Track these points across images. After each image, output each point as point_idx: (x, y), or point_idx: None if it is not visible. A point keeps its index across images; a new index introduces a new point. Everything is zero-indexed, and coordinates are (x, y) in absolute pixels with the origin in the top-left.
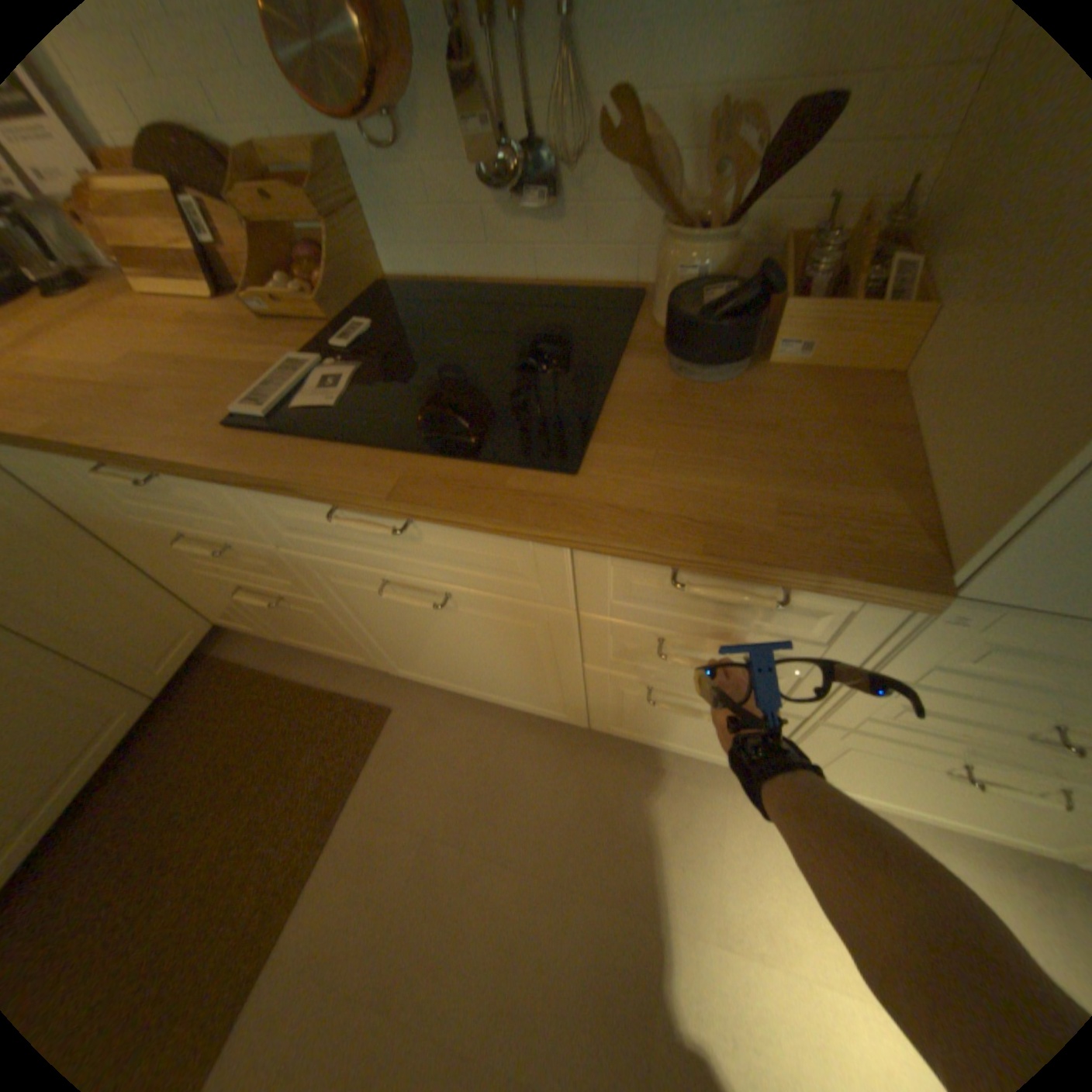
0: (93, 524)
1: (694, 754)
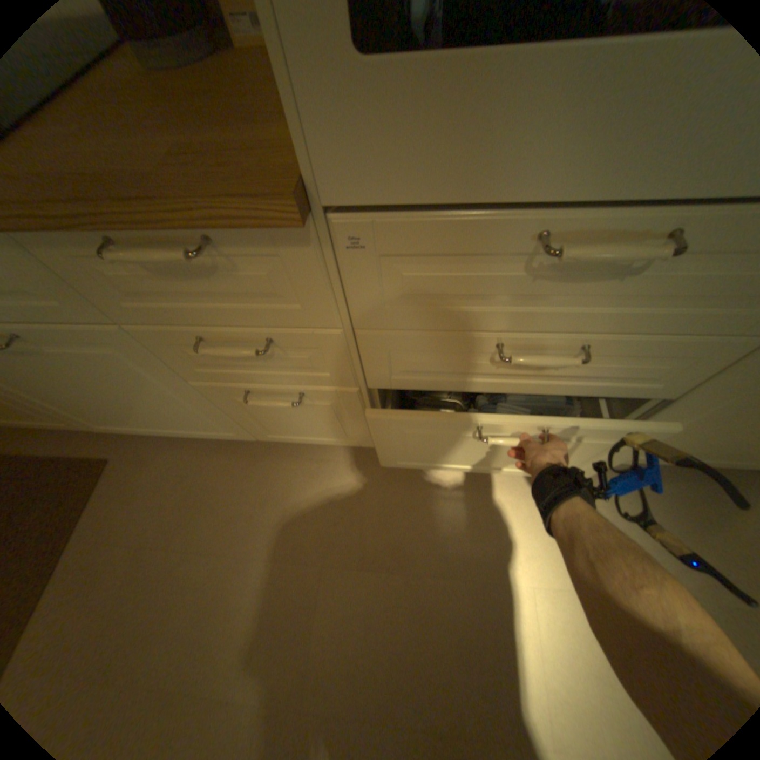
0: None
1: (331, 442)
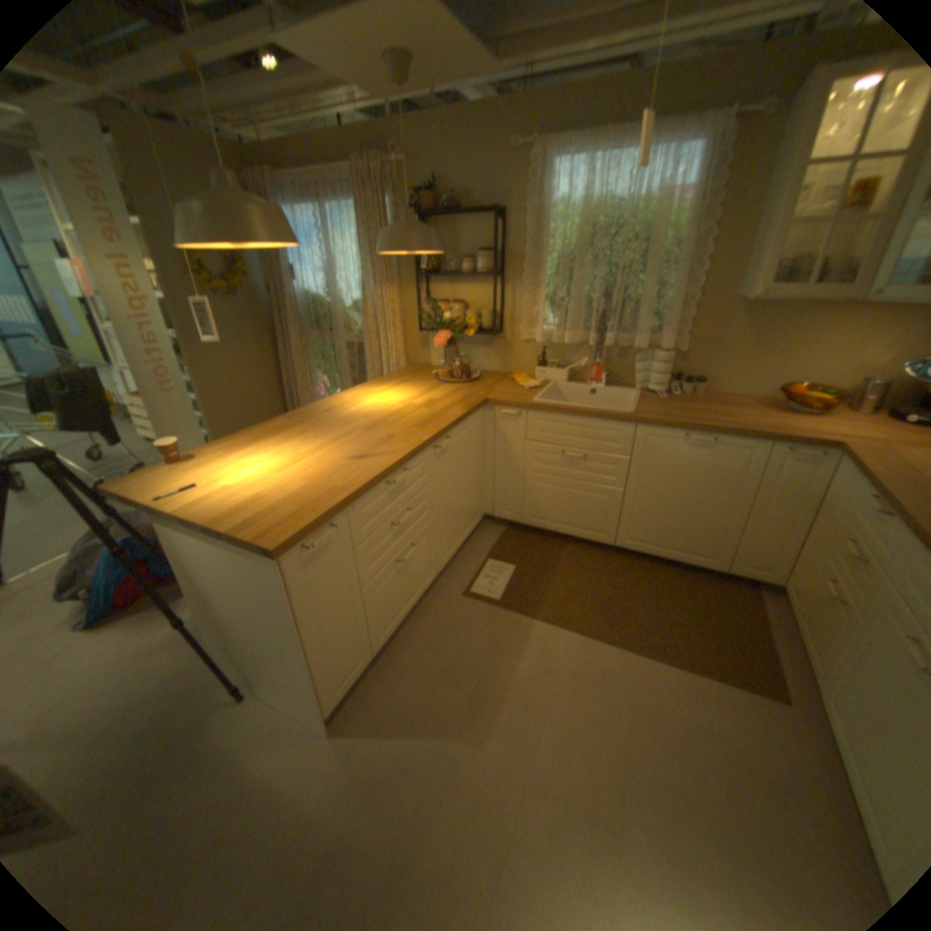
0: (828, 510)
1: None
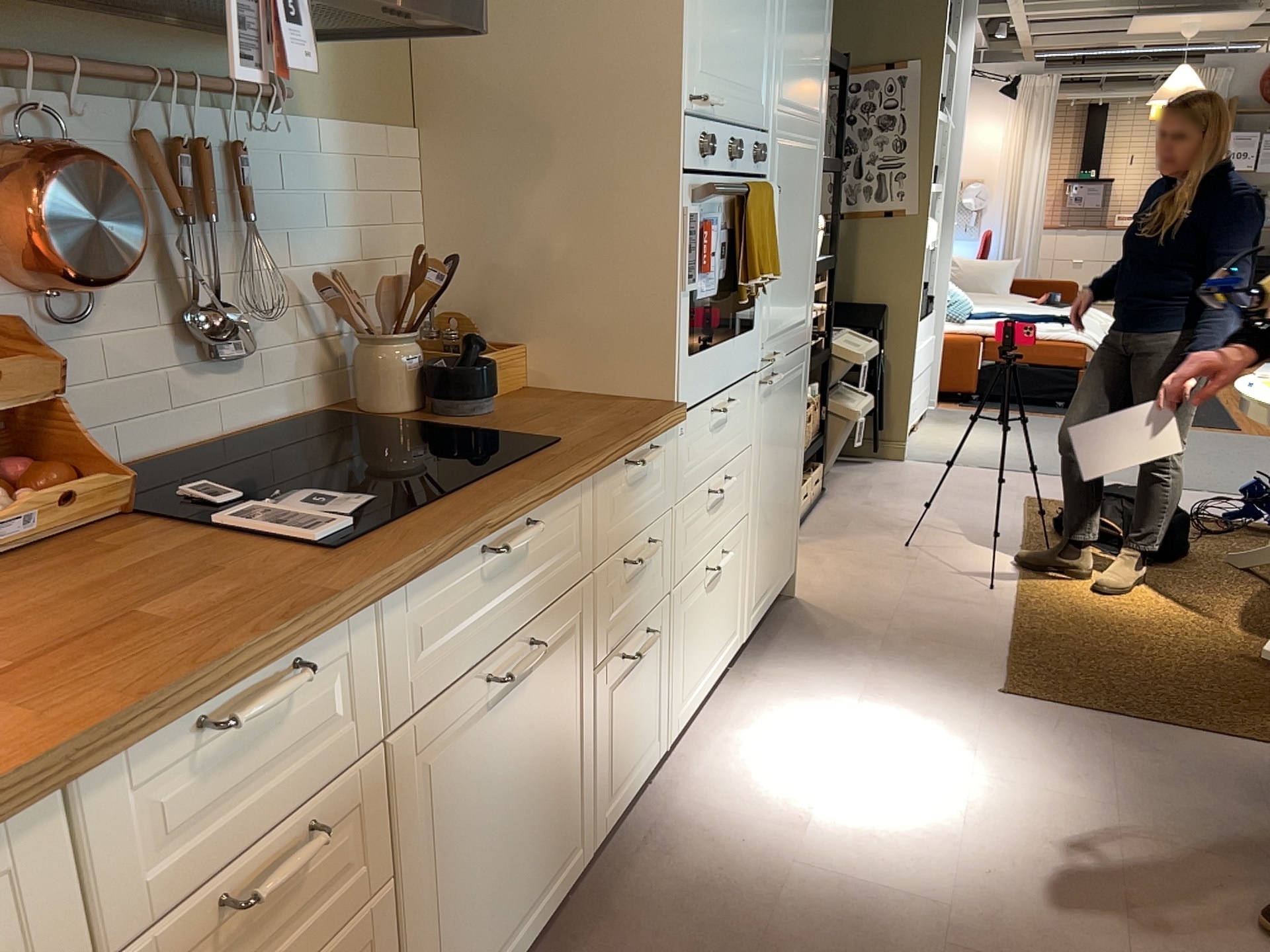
0: None
1: (643, 771)
